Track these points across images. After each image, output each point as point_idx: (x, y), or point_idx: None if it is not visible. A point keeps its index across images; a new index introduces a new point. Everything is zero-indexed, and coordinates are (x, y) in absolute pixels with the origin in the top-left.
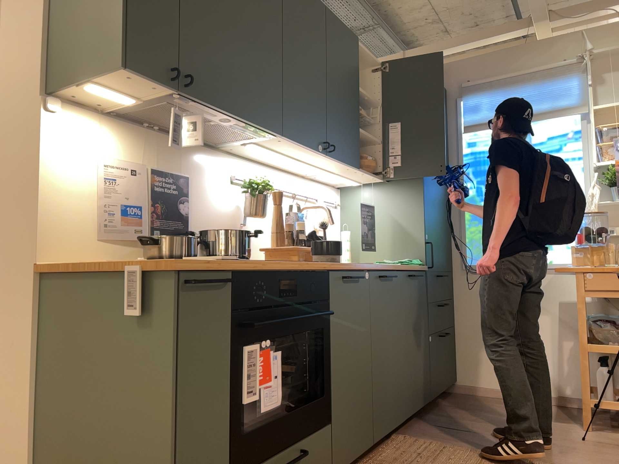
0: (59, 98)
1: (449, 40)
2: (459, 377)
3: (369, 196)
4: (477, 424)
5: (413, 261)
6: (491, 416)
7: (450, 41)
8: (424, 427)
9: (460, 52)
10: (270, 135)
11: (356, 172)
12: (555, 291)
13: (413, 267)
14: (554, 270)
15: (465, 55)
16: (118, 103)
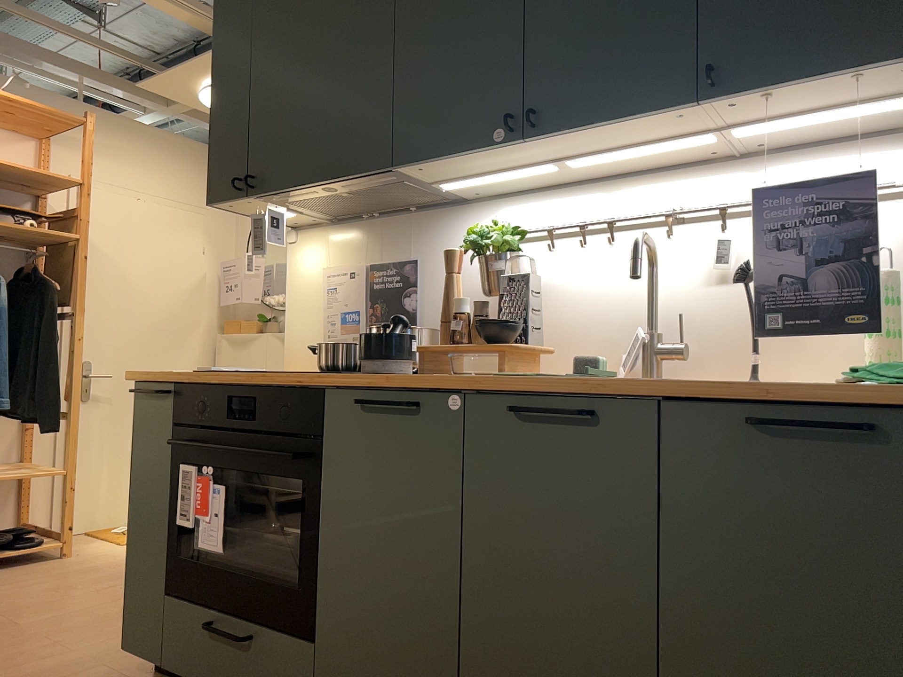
0: (300, 227)
1: None
2: None
3: None
4: None
5: None
6: None
7: None
8: None
9: None
10: (398, 171)
11: (740, 106)
12: None
13: (826, 391)
14: None
15: None
16: (302, 215)
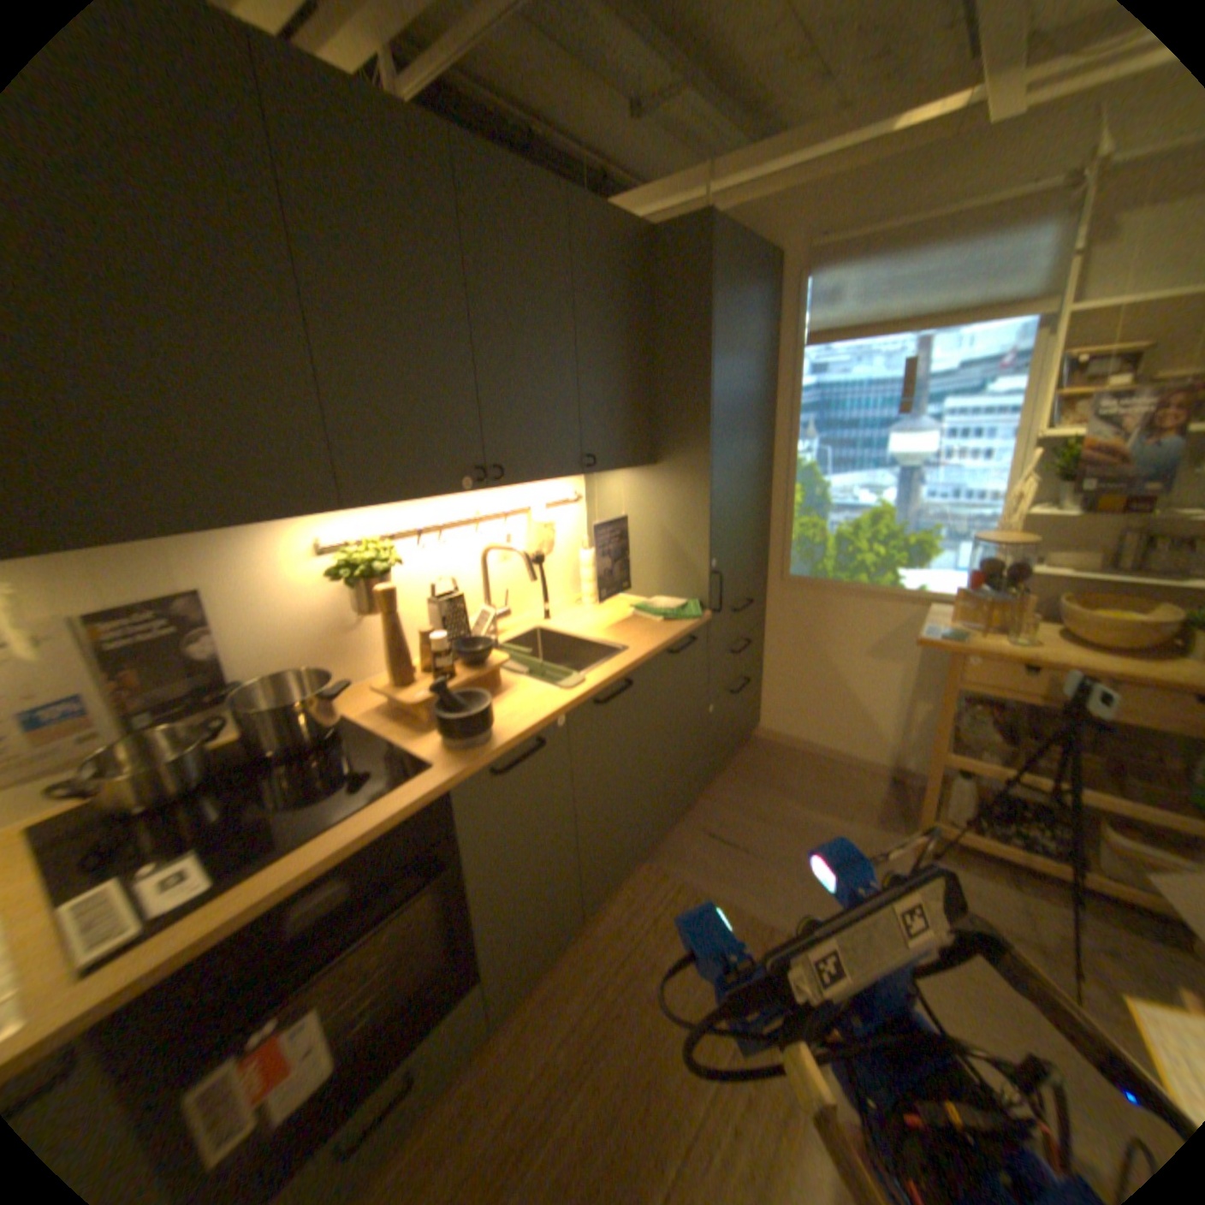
0: None
1: (800, 128)
2: (762, 721)
3: (624, 487)
4: (762, 831)
5: (682, 612)
6: (788, 808)
7: (801, 131)
8: (686, 836)
9: (821, 156)
10: (318, 509)
11: (580, 473)
12: (920, 632)
13: (677, 630)
14: (924, 601)
15: (836, 155)
16: None
